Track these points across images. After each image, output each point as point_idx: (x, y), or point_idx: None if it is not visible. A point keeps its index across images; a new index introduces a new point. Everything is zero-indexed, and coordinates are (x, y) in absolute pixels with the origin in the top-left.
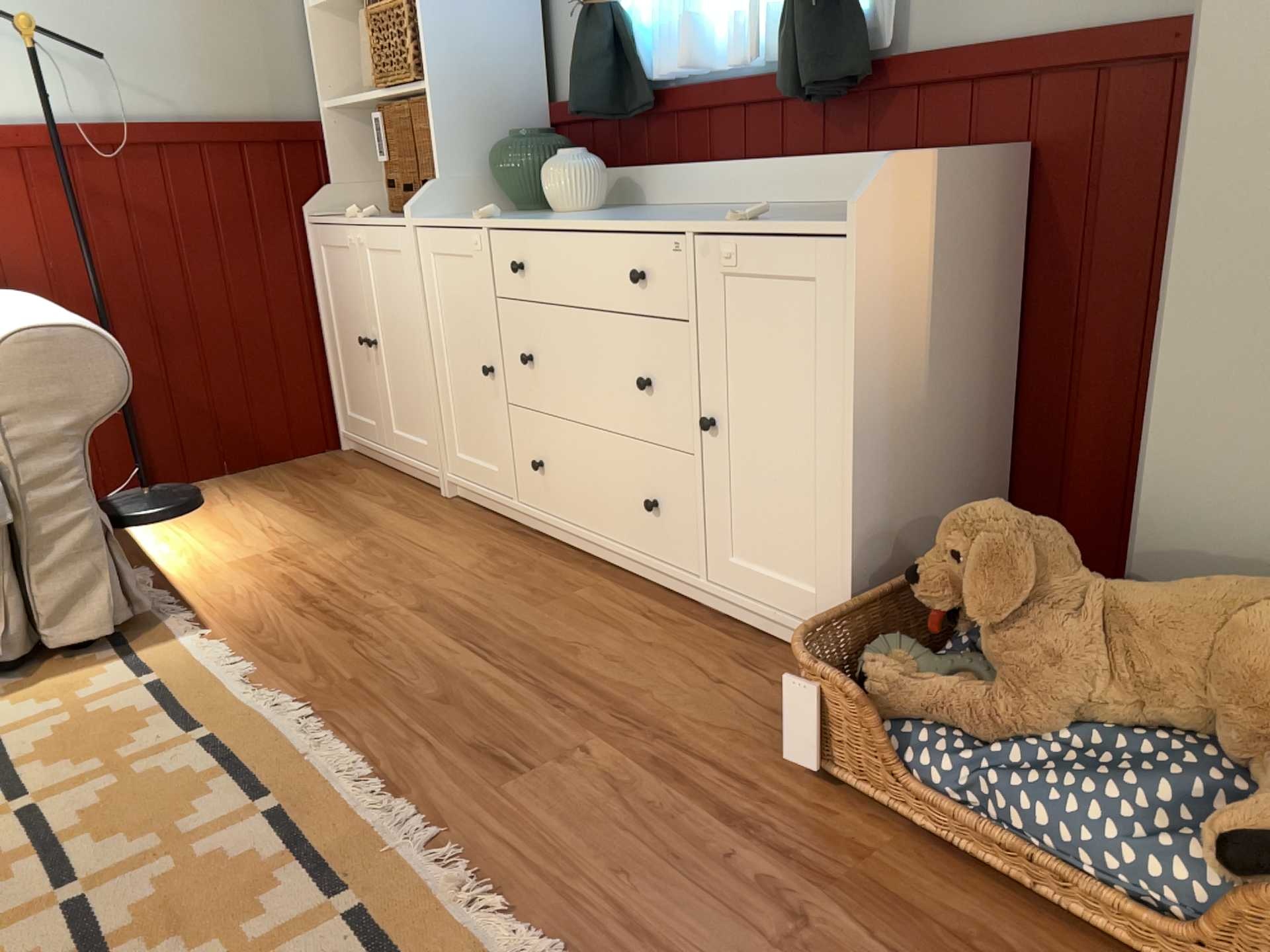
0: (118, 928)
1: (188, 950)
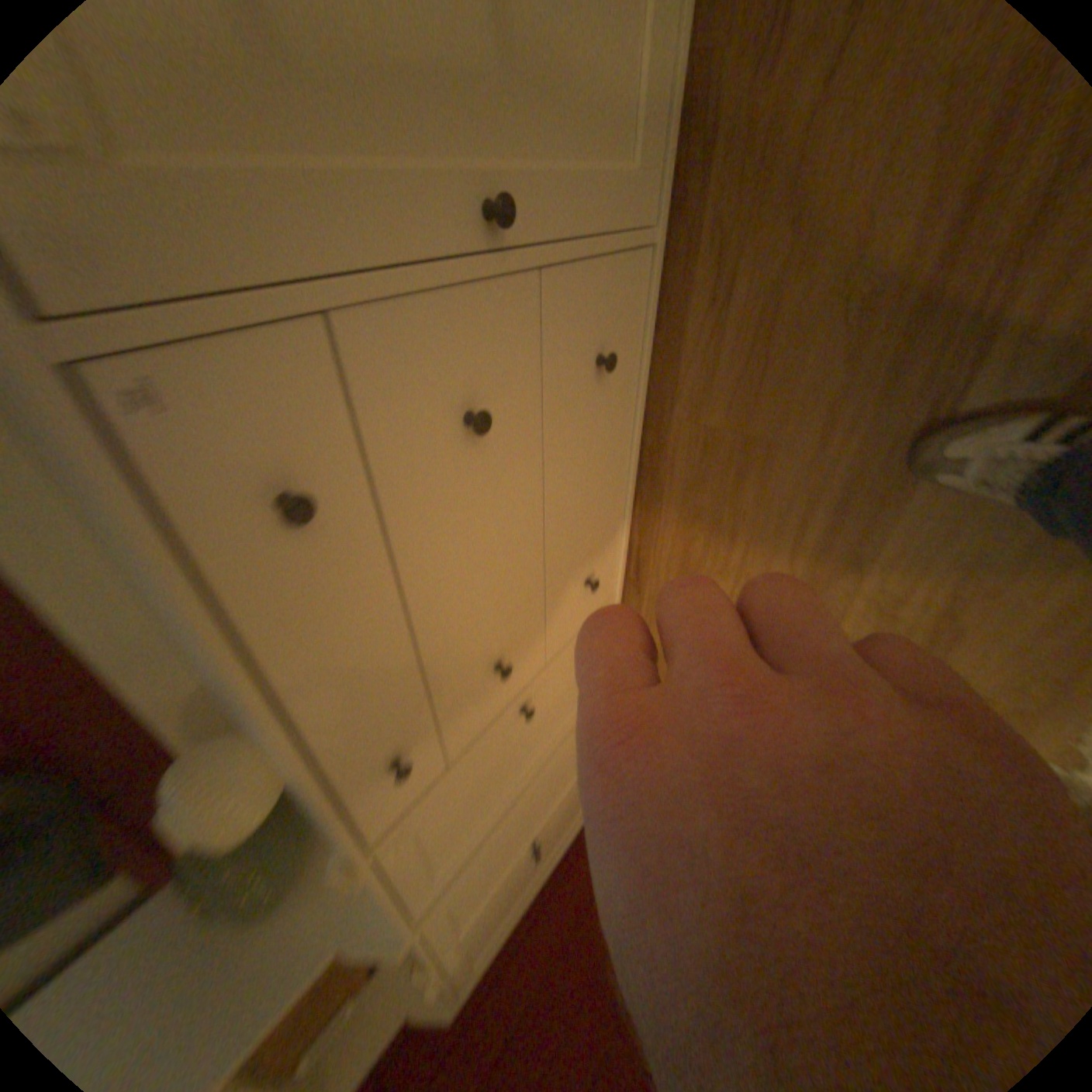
0: None
1: None
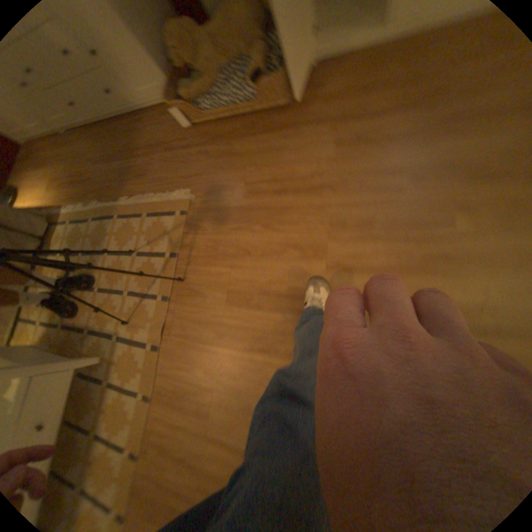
0: (117, 246)
1: (130, 238)
